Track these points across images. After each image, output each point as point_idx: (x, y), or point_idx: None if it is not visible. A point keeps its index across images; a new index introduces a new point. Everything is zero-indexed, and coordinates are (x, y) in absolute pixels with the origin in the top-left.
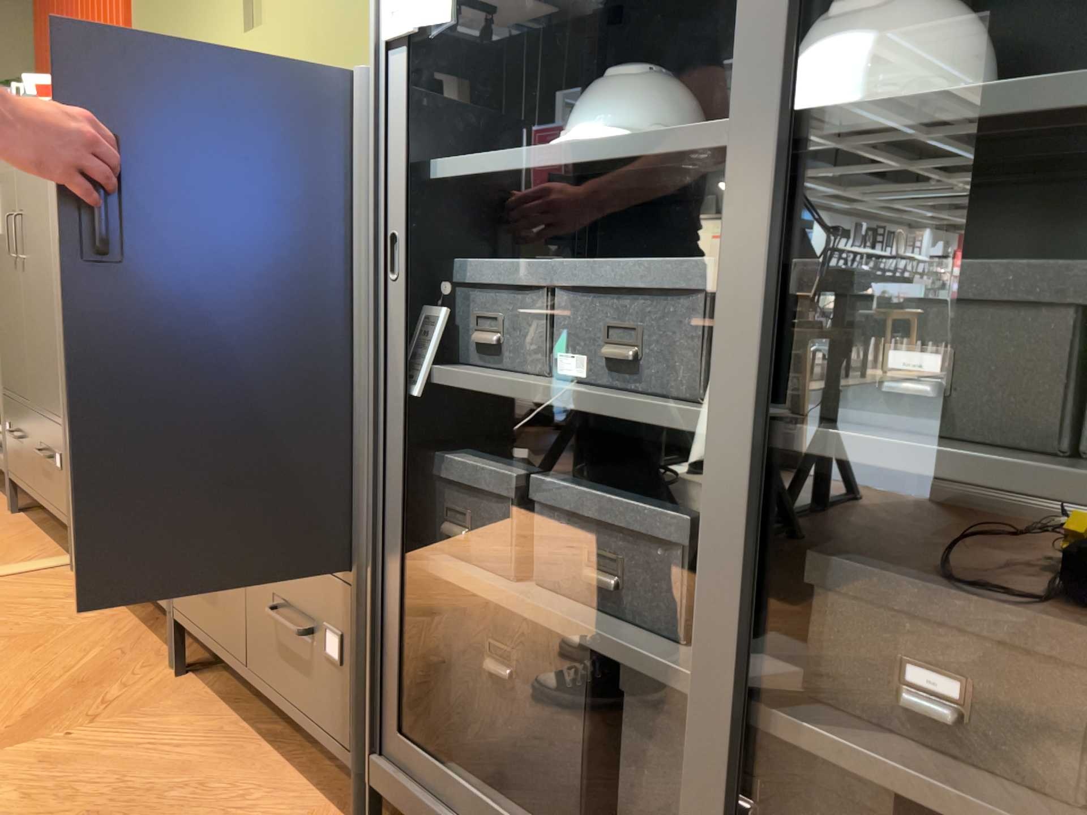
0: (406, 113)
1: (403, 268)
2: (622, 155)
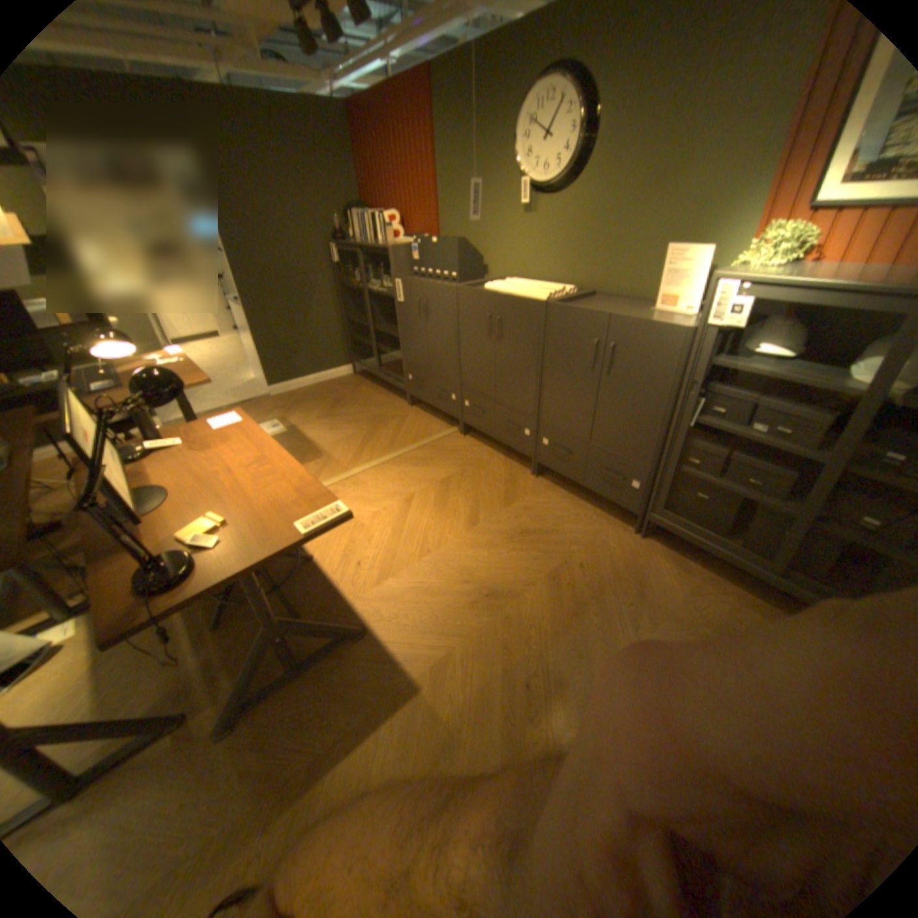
0: (717, 346)
1: (703, 391)
2: (812, 382)
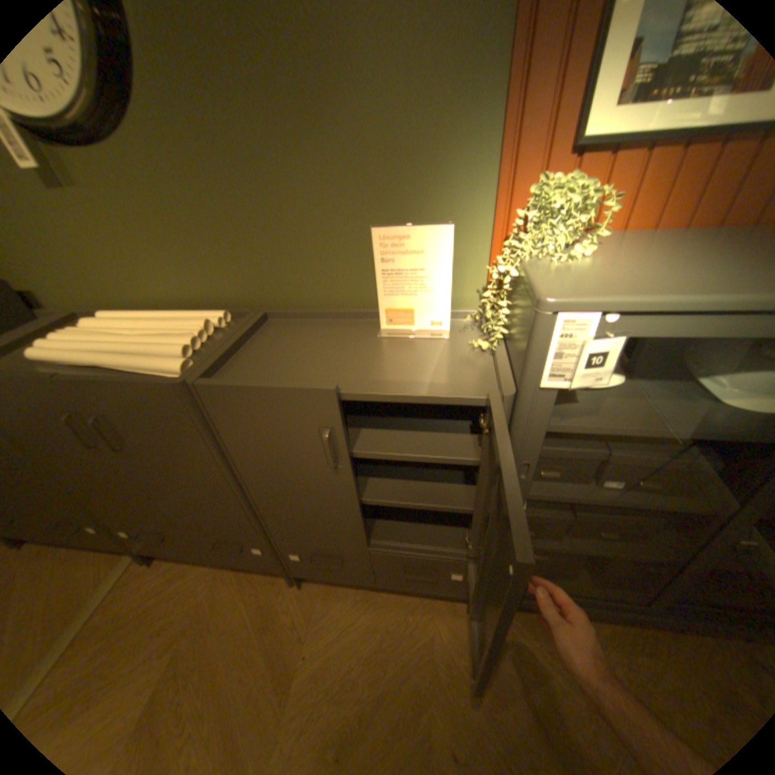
0: (546, 419)
1: (529, 476)
2: (690, 438)
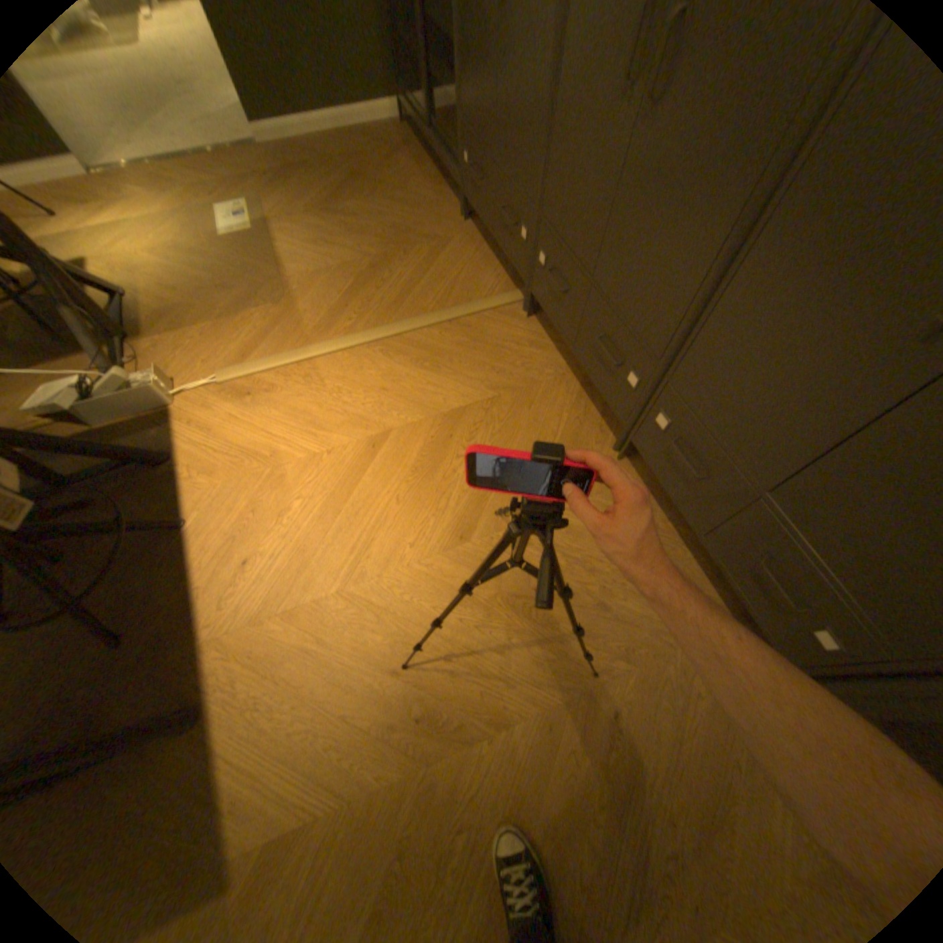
0: None
1: None
2: None
